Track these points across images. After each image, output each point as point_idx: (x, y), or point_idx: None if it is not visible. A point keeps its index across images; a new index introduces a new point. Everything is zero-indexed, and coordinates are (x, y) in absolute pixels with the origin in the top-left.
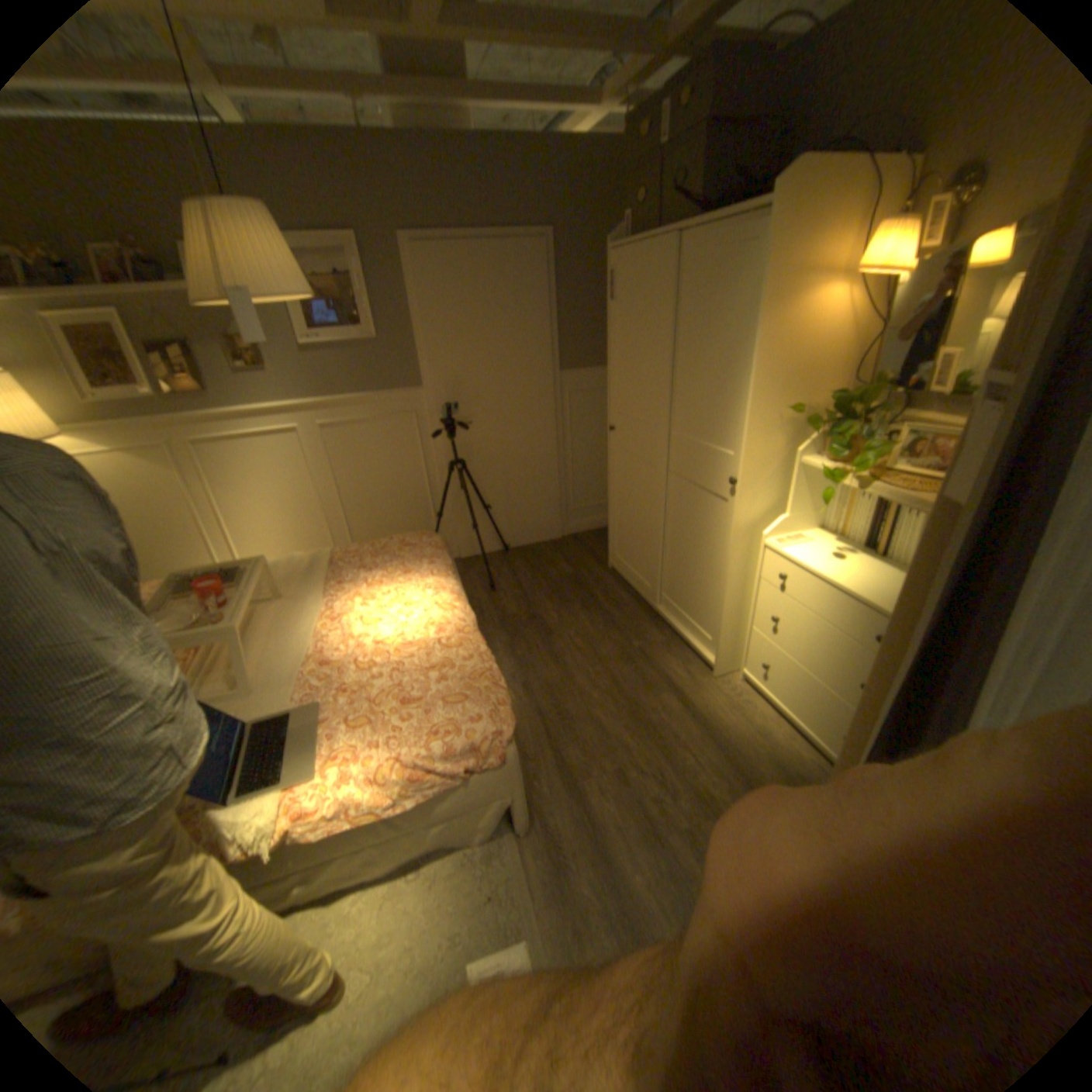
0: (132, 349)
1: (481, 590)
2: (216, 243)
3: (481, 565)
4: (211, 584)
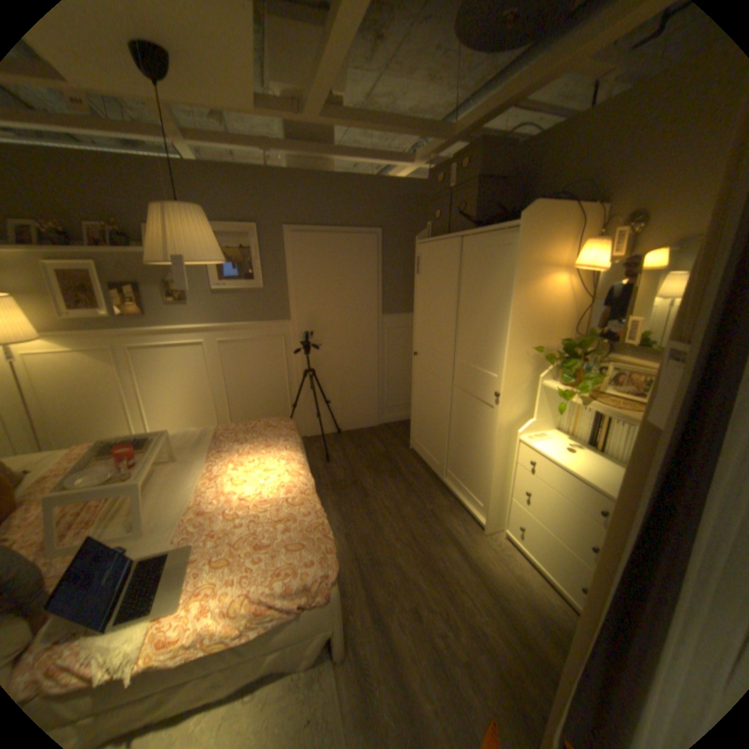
0: (95, 285)
1: (316, 460)
2: (163, 226)
3: (318, 442)
4: (121, 449)
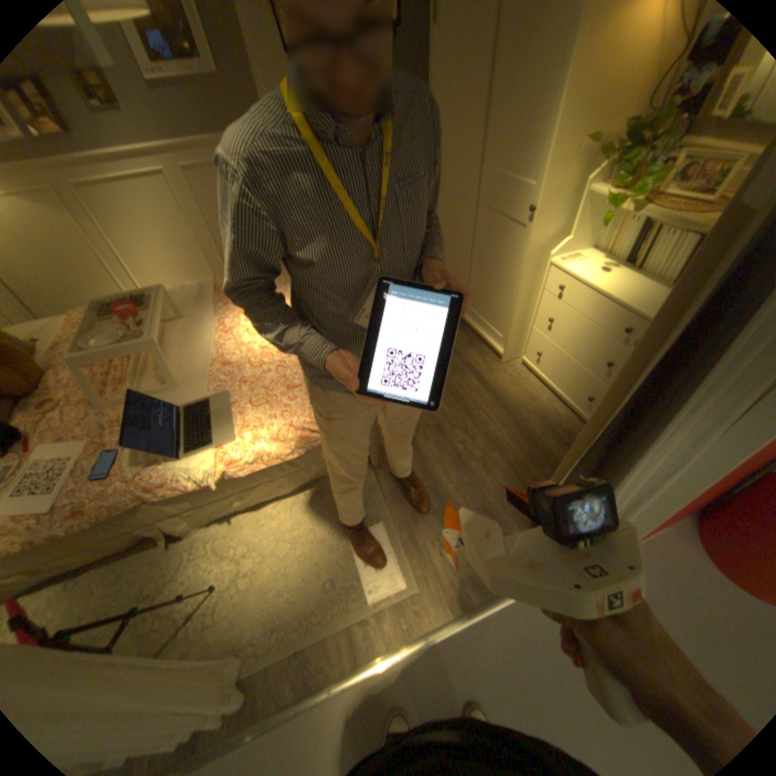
0: None
1: None
2: None
3: None
4: (121, 308)
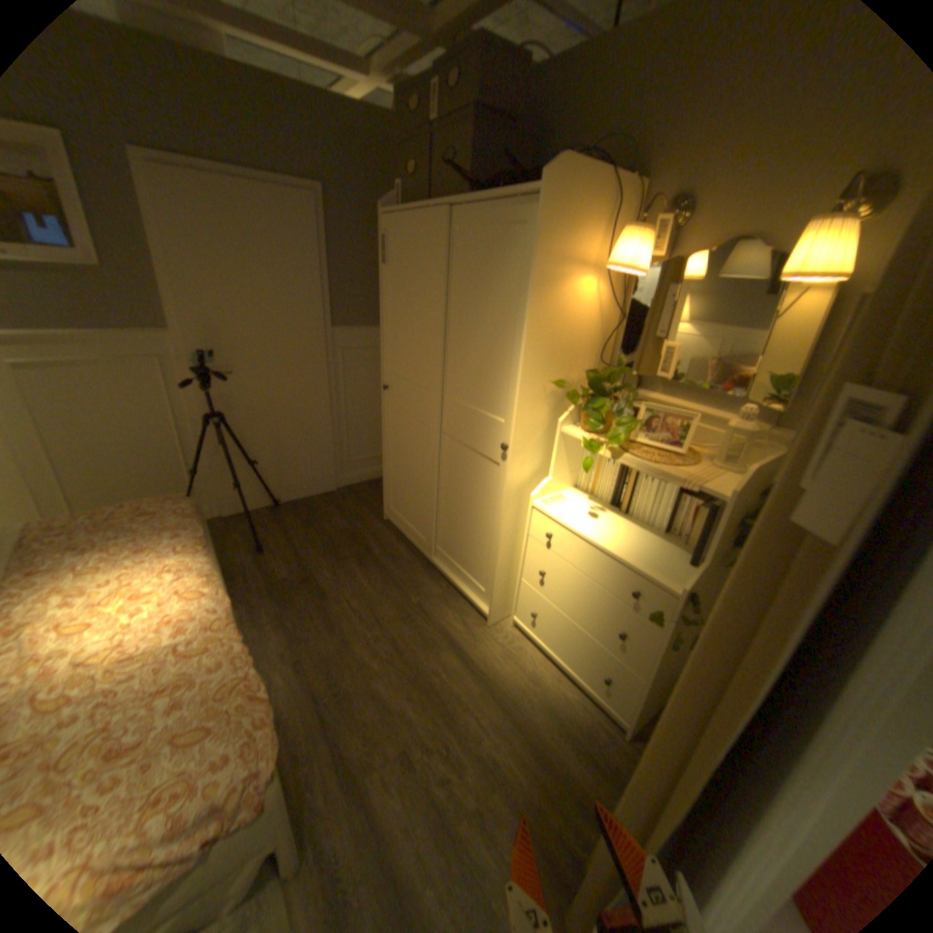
0: None
1: (242, 553)
2: None
3: (243, 523)
4: None
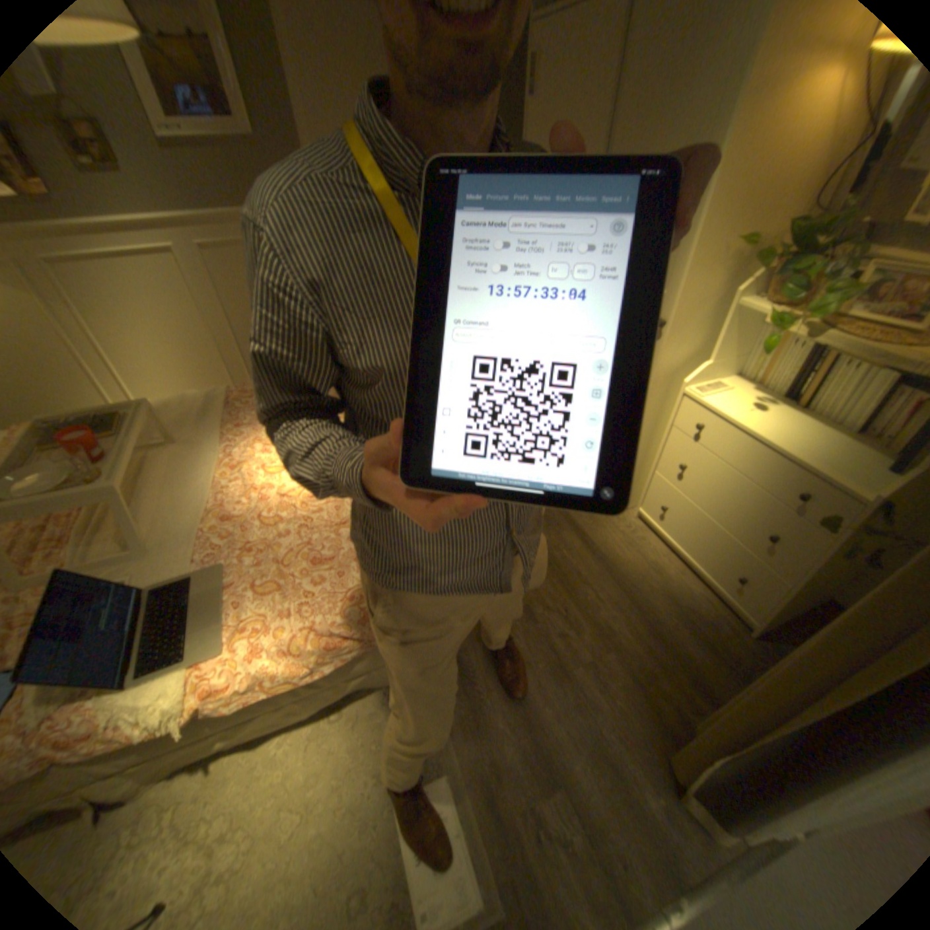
0: None
1: None
2: None
3: None
4: (76, 433)
